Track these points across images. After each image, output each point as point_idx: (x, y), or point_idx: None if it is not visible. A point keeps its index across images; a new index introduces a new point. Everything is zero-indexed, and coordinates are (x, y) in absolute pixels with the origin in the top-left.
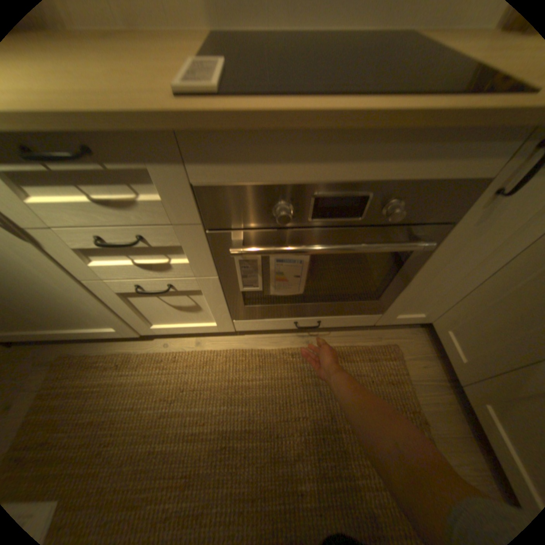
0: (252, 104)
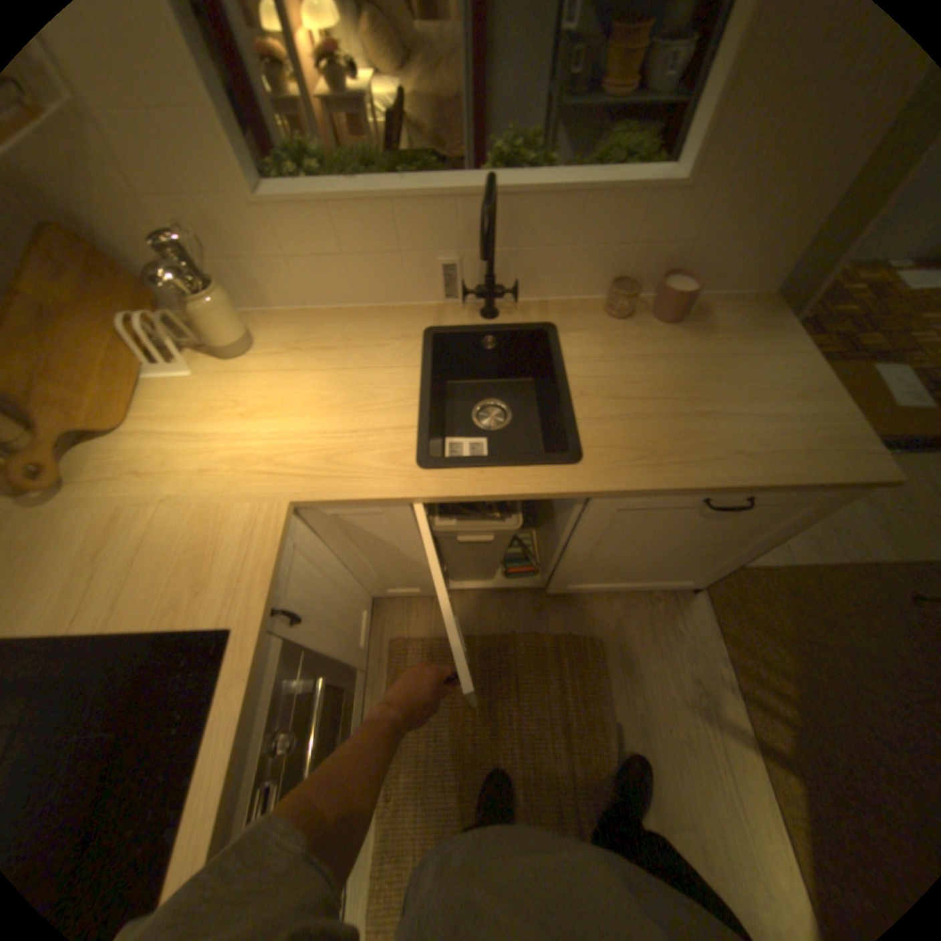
0: None
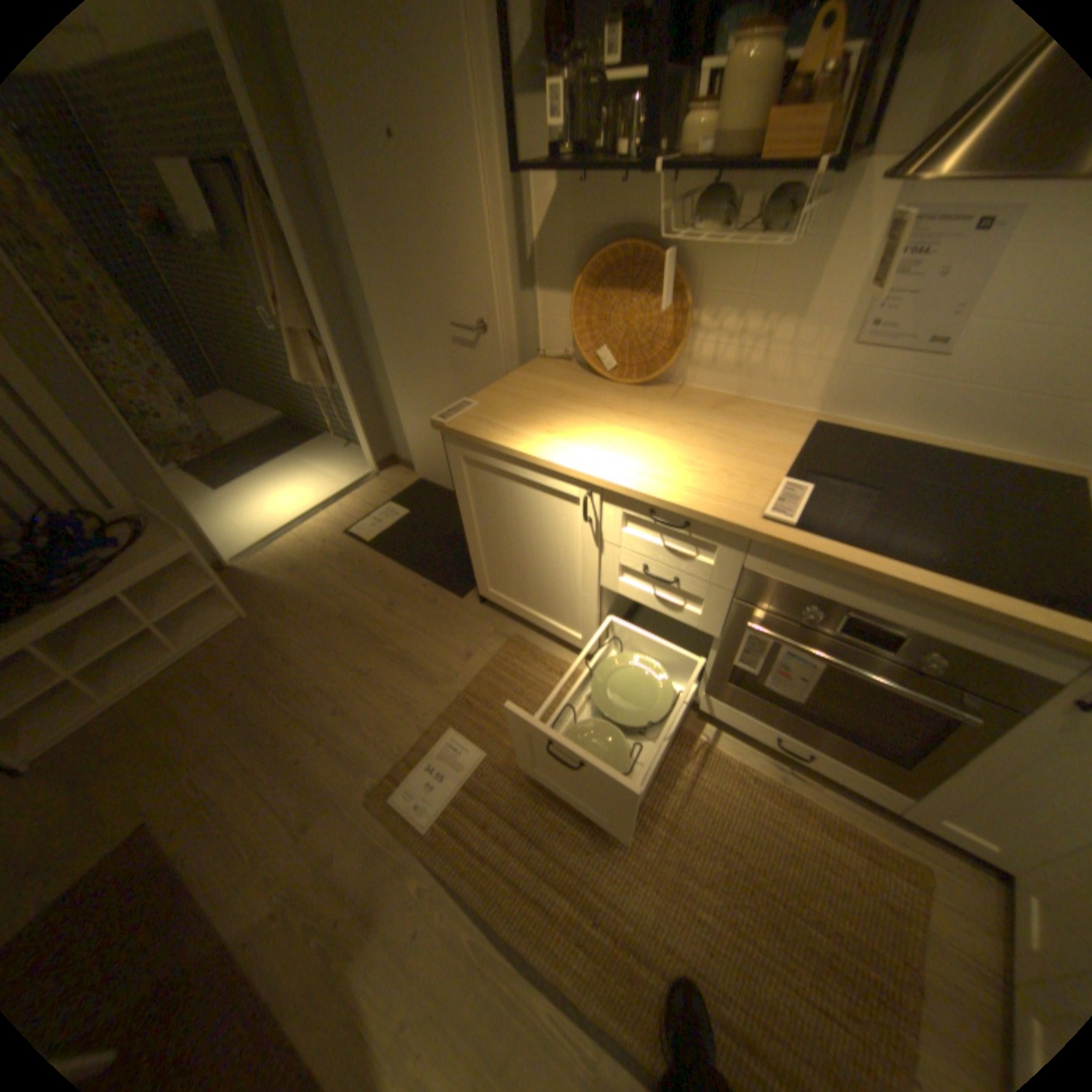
0: (814, 547)
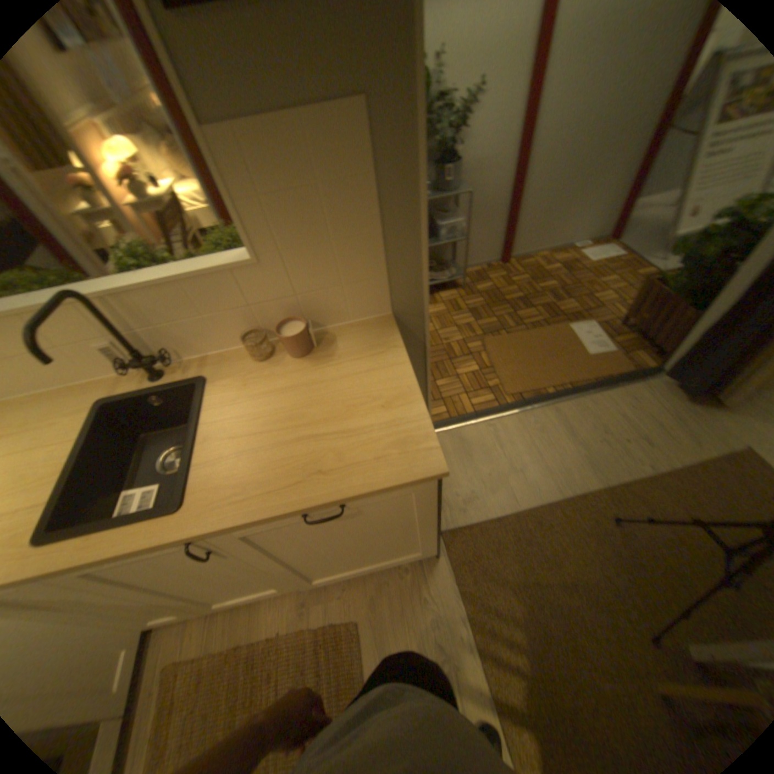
0: None
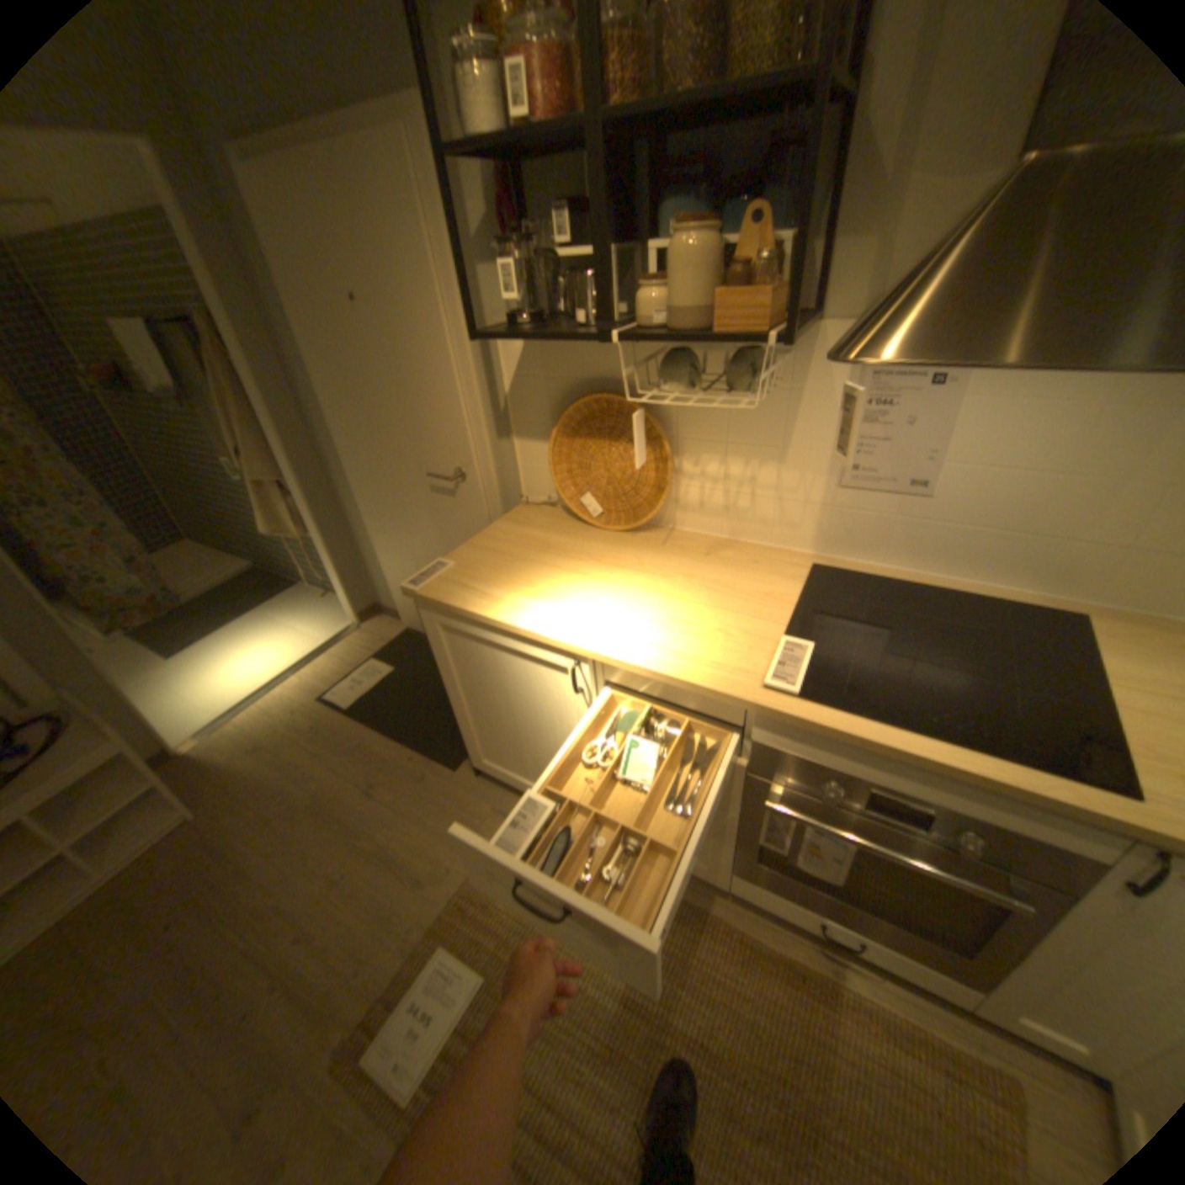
0: (821, 721)
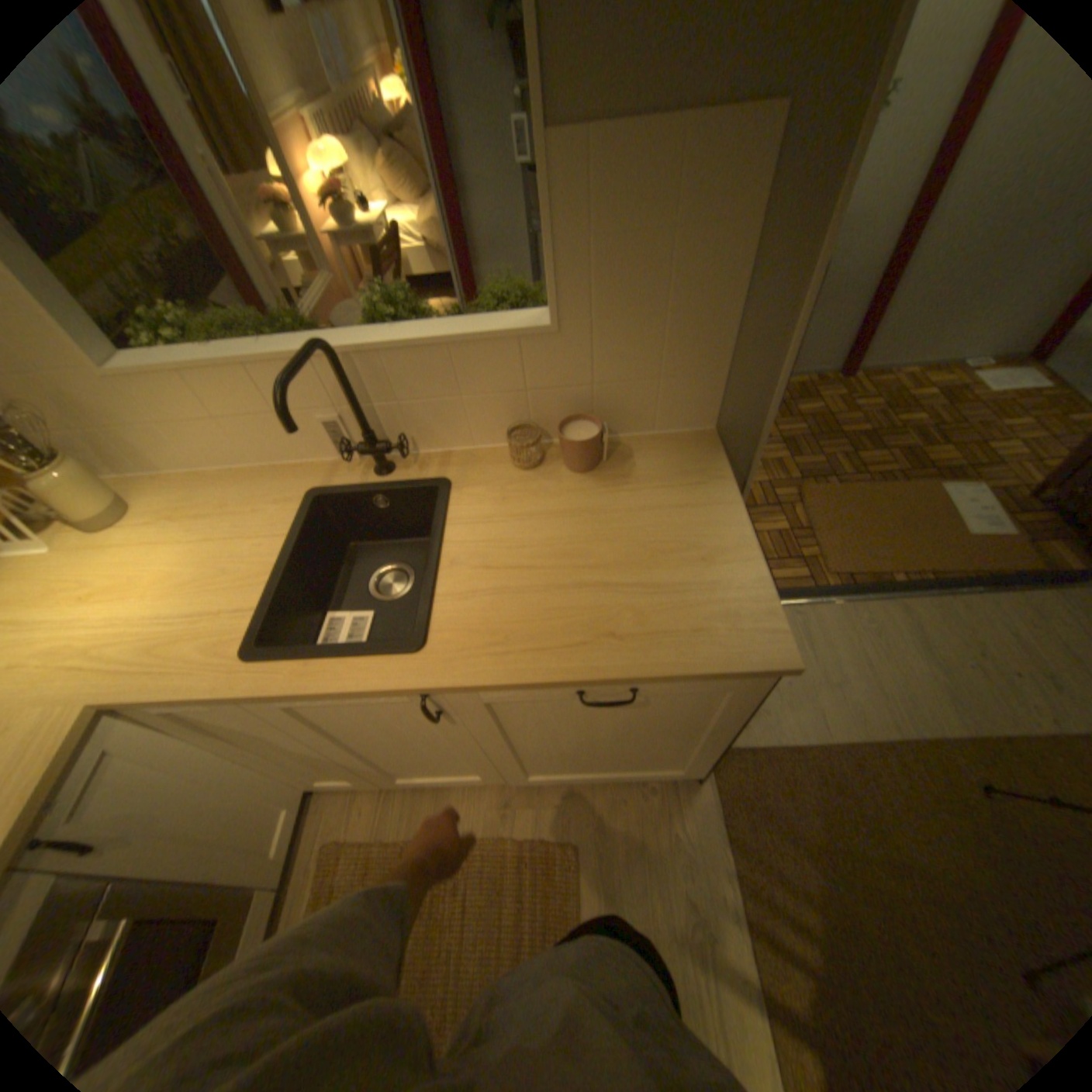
0: None
